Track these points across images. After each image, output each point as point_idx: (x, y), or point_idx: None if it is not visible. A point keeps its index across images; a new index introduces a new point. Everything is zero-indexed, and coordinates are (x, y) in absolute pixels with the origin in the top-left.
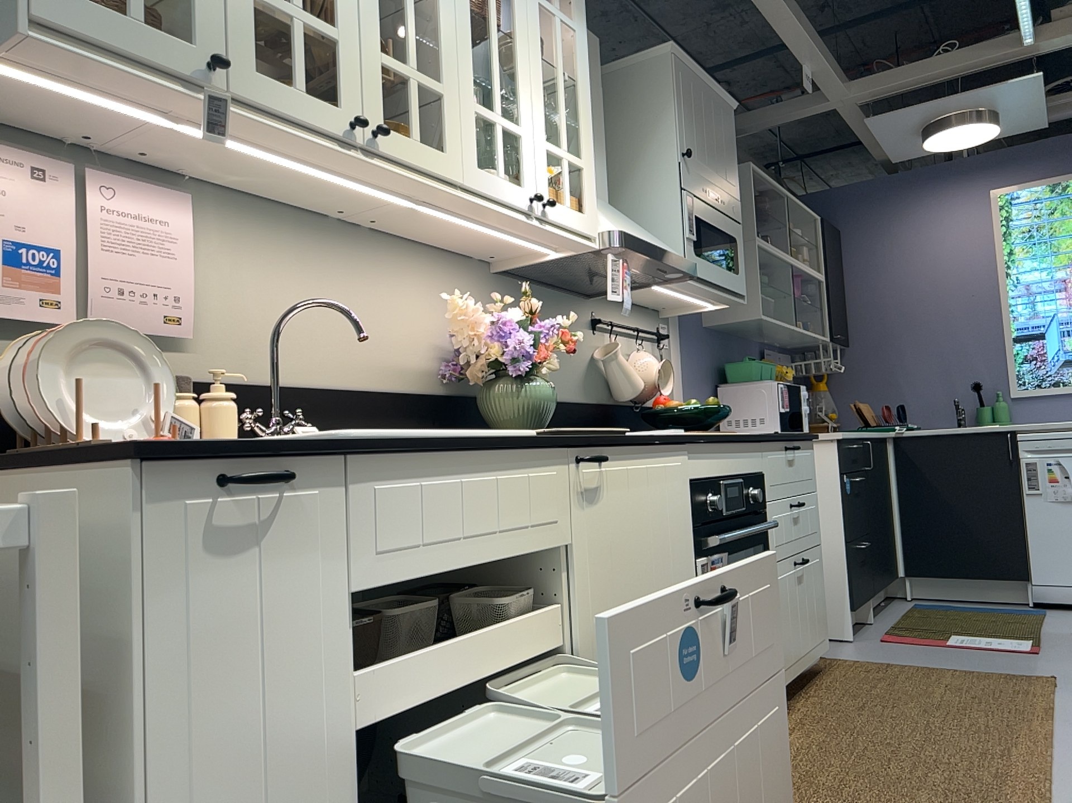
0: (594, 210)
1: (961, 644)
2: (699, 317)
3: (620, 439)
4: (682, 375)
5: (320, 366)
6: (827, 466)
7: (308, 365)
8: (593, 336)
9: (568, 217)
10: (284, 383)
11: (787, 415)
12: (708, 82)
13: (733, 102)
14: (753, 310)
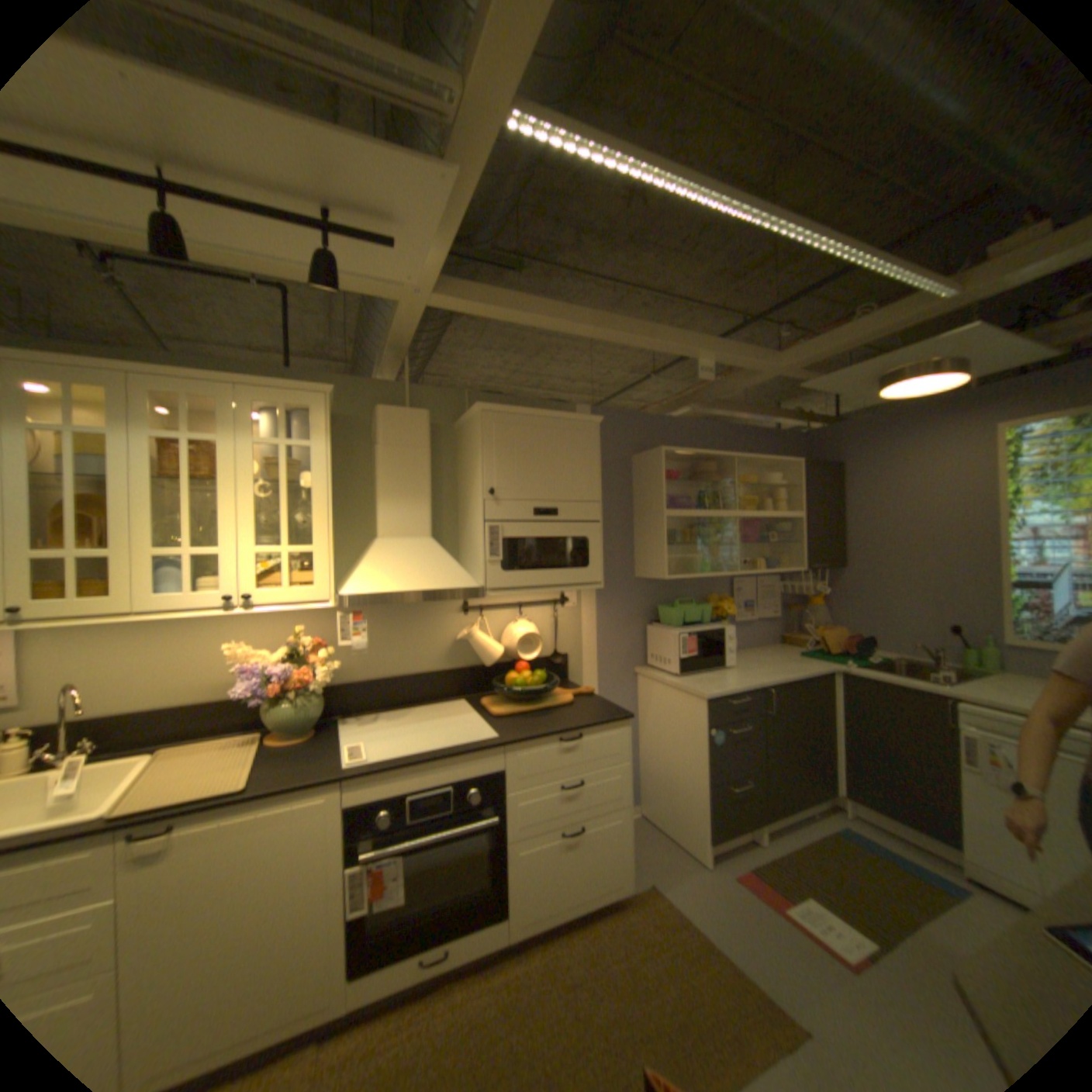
0: (325, 580)
1: (797, 922)
2: (624, 571)
3: (203, 806)
4: (590, 624)
5: (141, 697)
6: (699, 718)
7: (130, 698)
8: (461, 618)
9: (283, 596)
10: (106, 713)
11: (690, 659)
12: (545, 414)
13: (590, 418)
14: (660, 572)
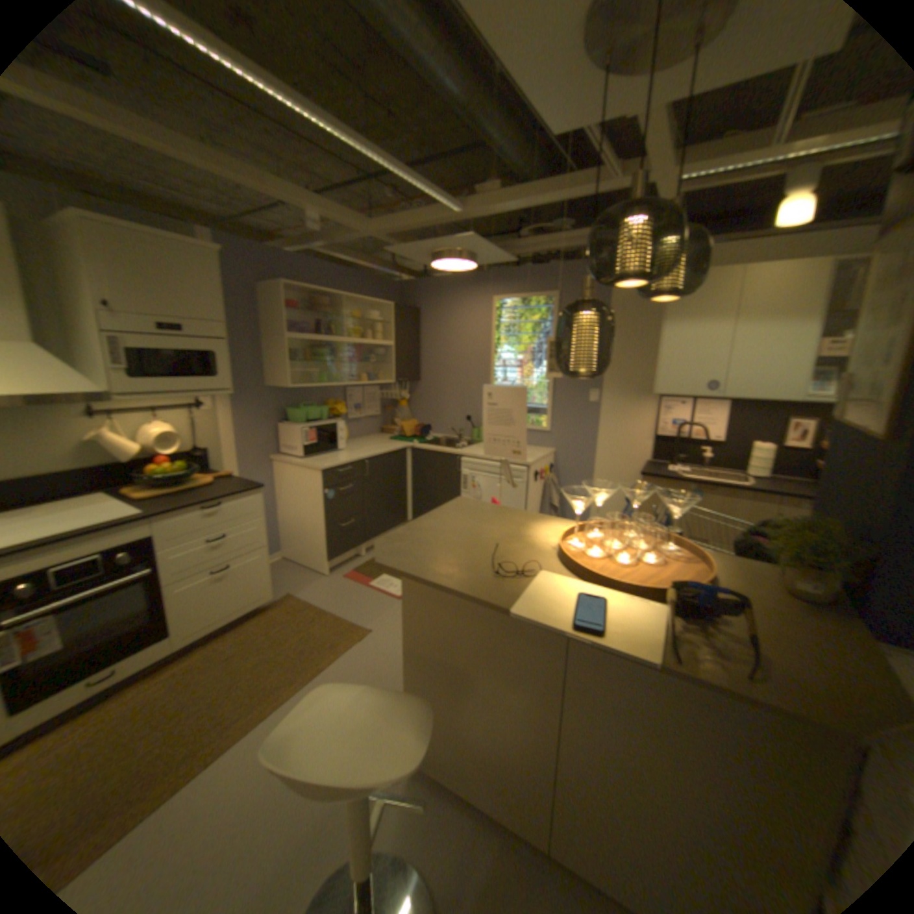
0: None
1: (376, 587)
2: (258, 381)
3: None
4: (231, 424)
5: None
6: (319, 484)
7: None
8: (91, 422)
9: None
10: None
11: (313, 446)
12: (162, 235)
13: (212, 246)
14: (287, 382)
